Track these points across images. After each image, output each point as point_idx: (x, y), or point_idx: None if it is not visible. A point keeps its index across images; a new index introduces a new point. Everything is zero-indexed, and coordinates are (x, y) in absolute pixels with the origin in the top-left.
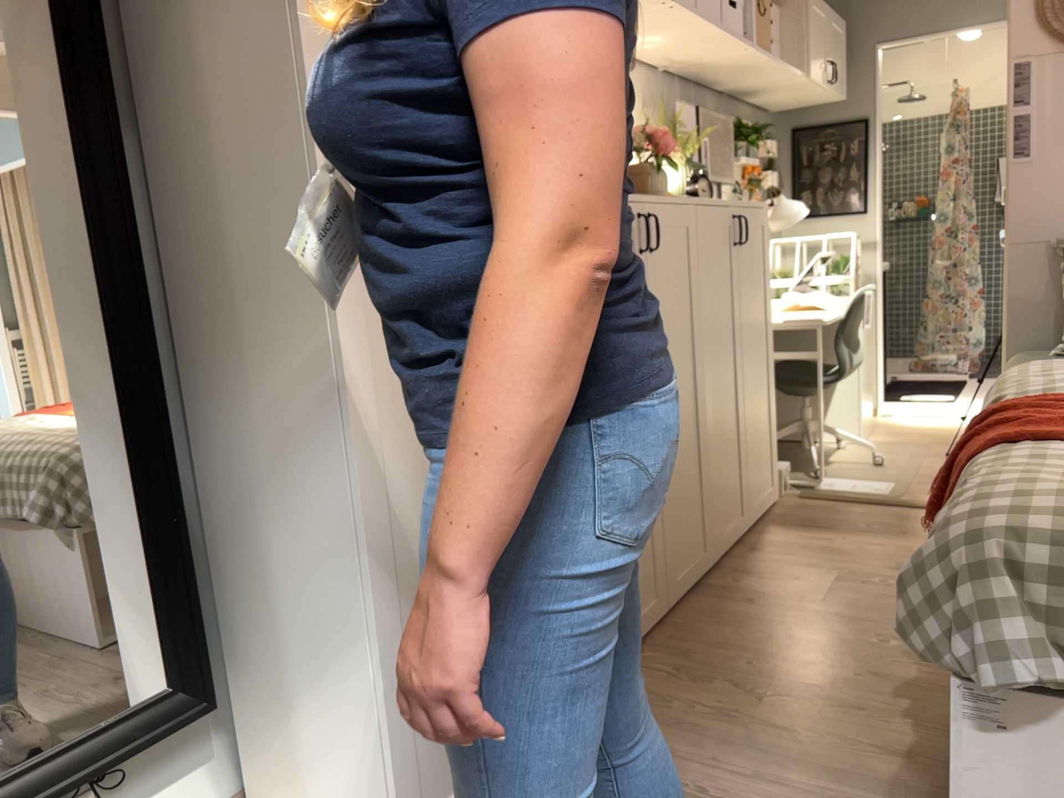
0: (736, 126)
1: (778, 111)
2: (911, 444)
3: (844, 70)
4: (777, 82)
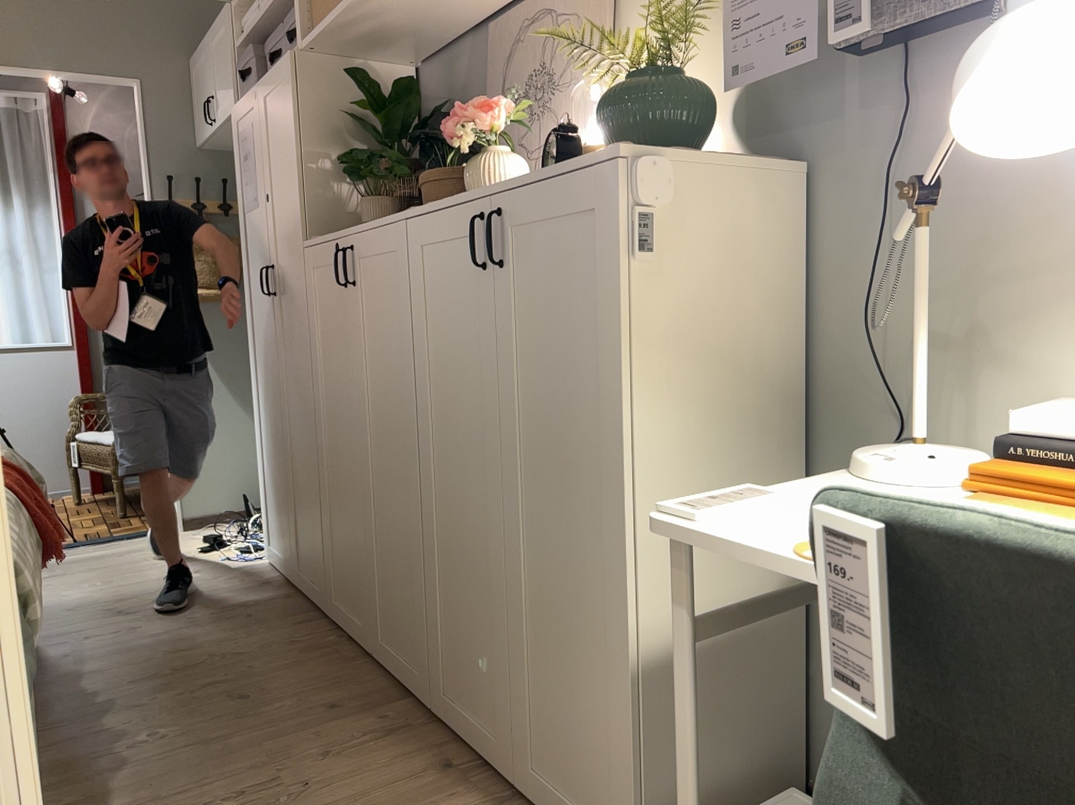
0: None
1: None
2: None
3: None
4: None
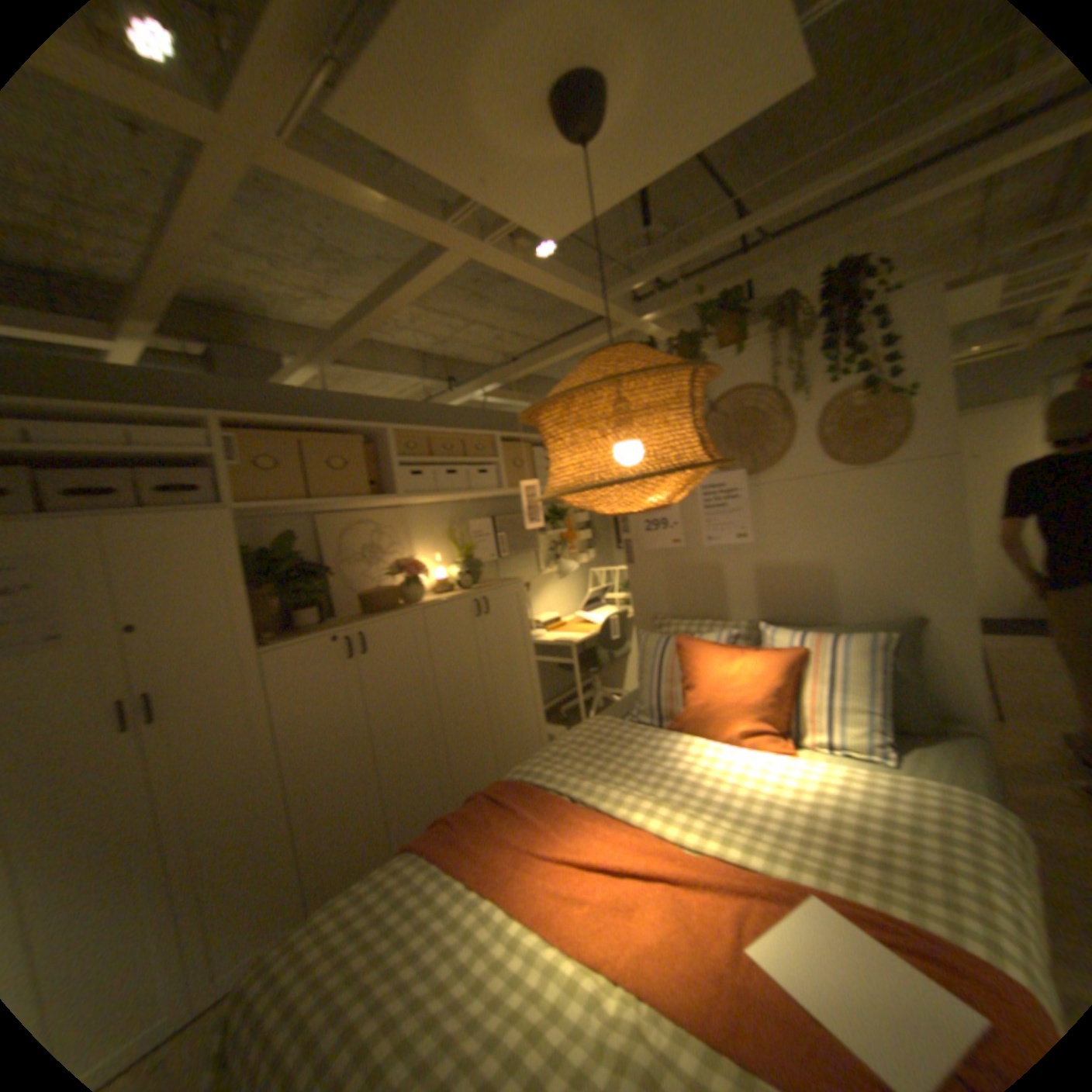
0: (550, 511)
1: None
2: None
3: None
4: None
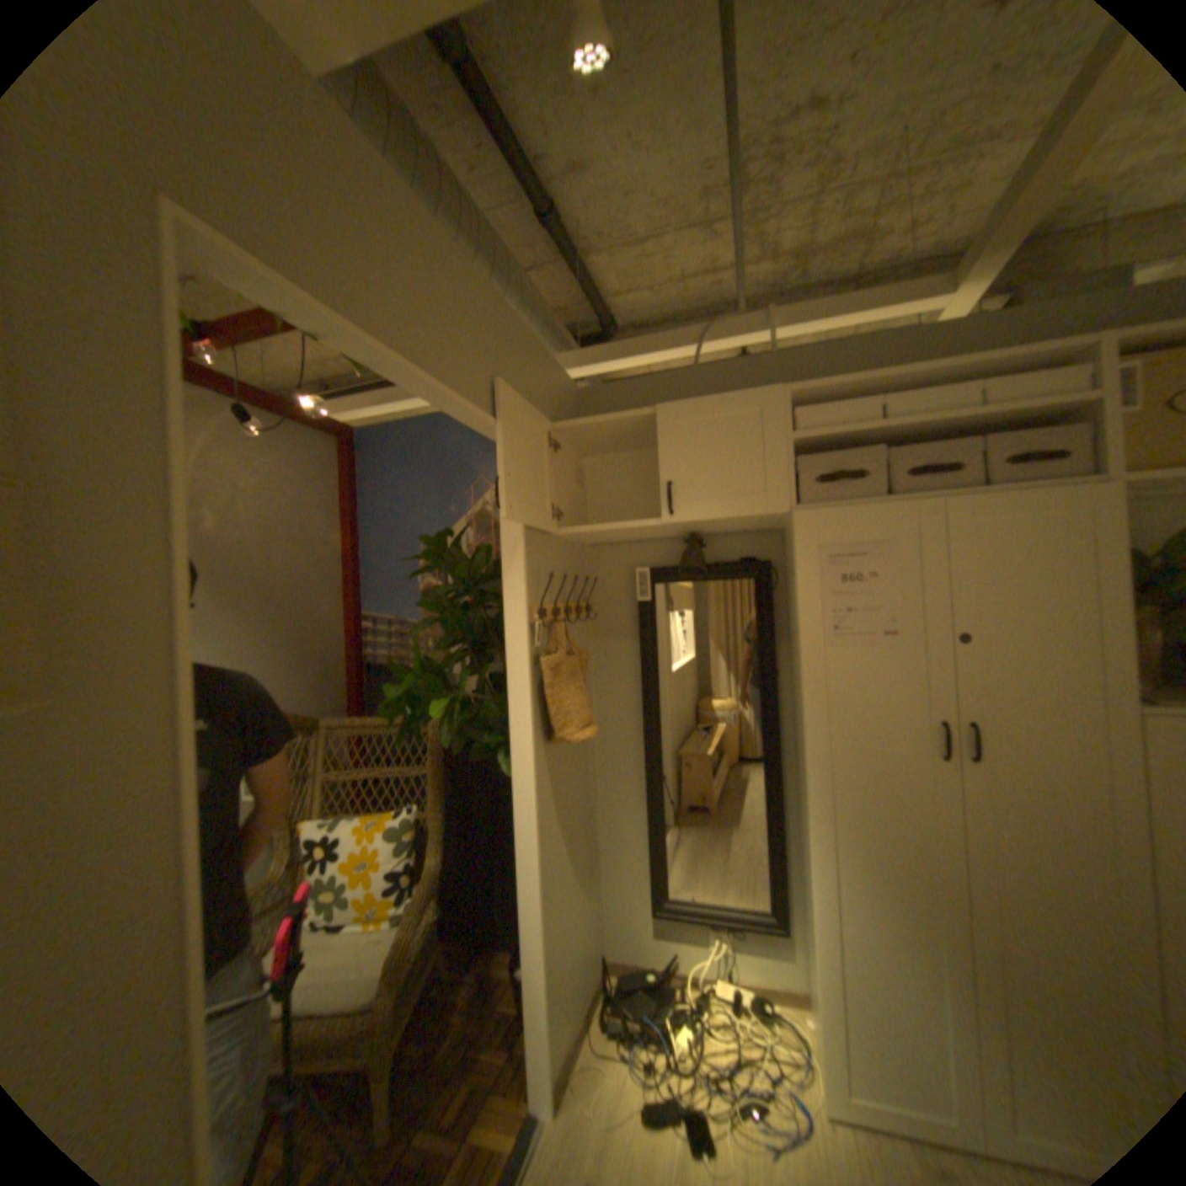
0: None
1: None
2: None
3: None
4: None
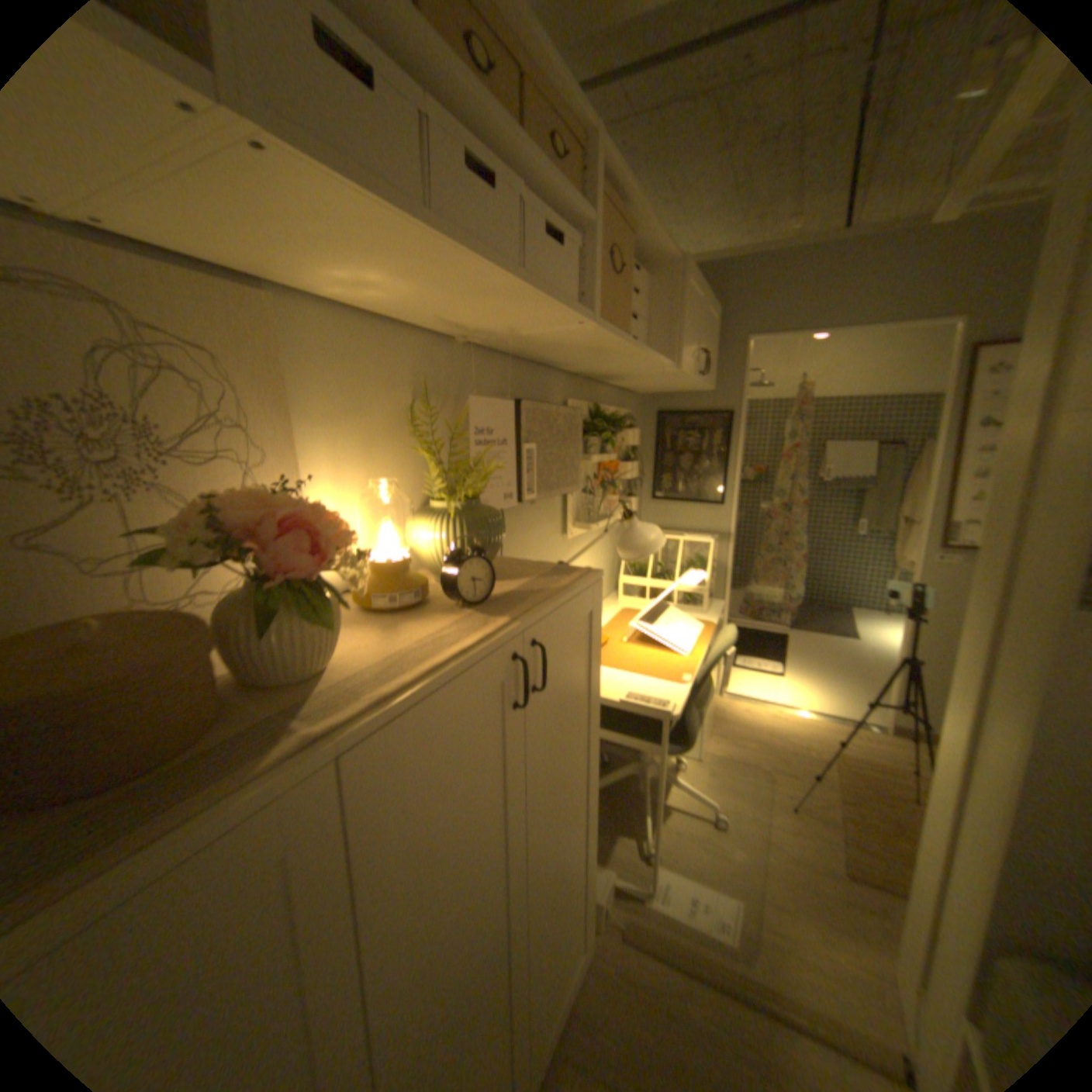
0: (591, 412)
1: (645, 391)
2: (750, 770)
3: (715, 355)
4: (641, 366)
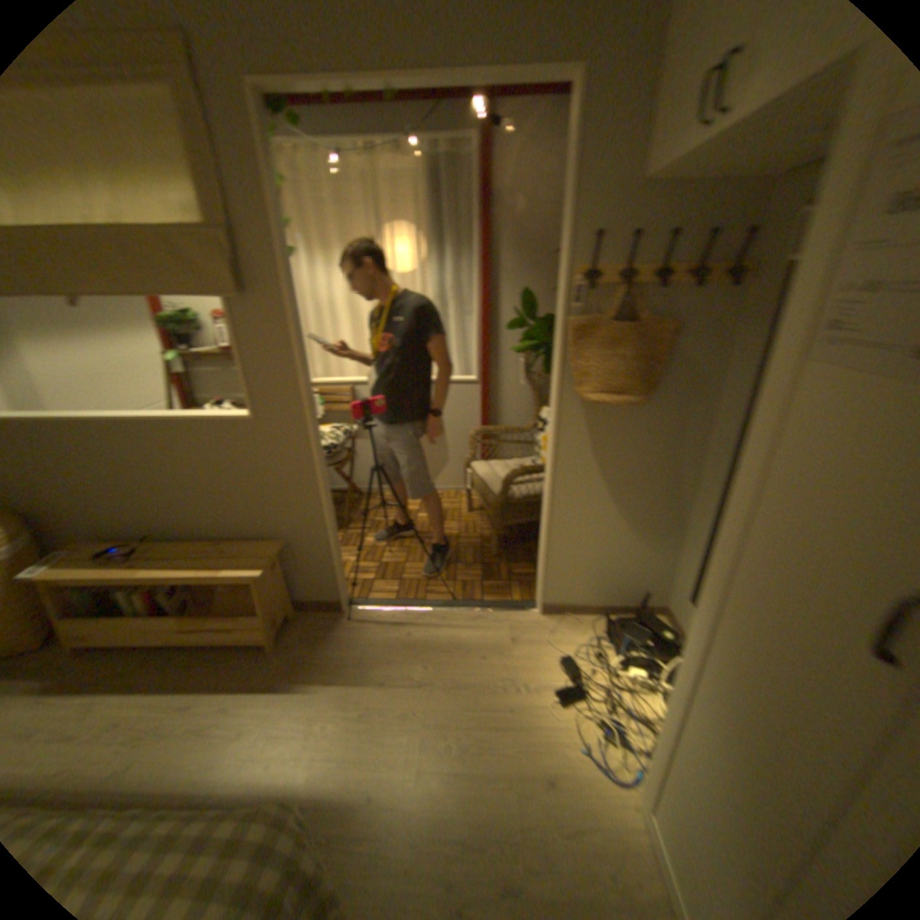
0: None
1: None
2: None
3: None
4: None
